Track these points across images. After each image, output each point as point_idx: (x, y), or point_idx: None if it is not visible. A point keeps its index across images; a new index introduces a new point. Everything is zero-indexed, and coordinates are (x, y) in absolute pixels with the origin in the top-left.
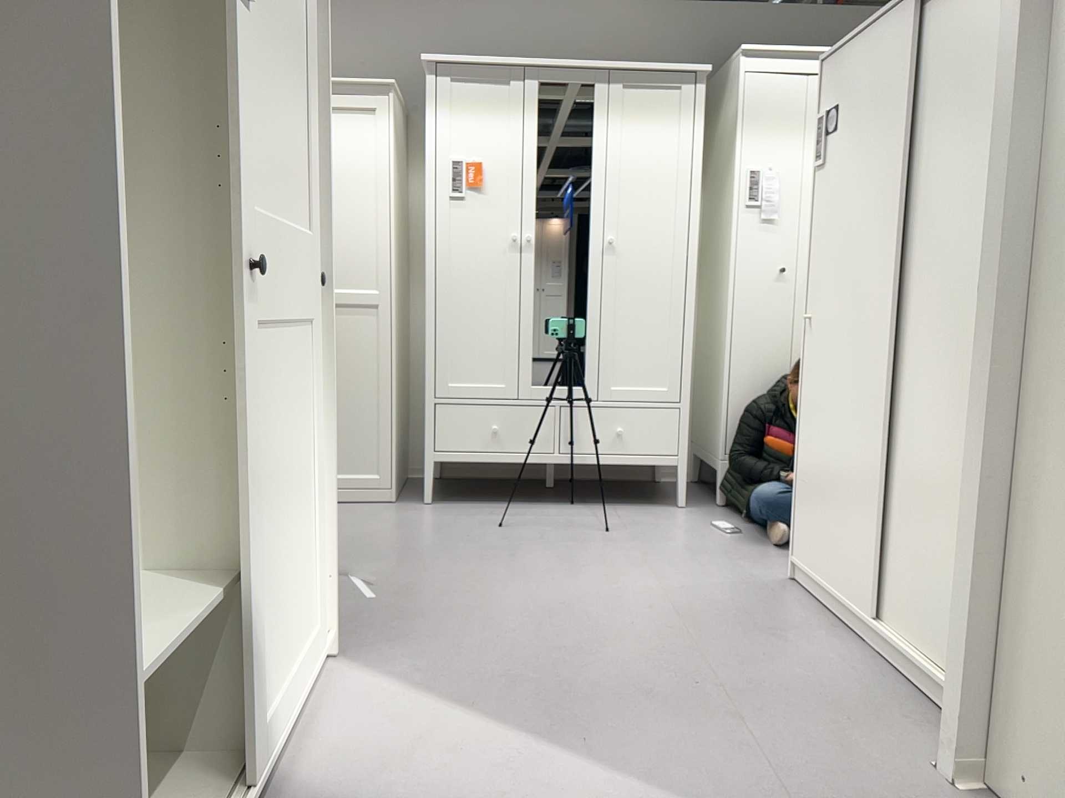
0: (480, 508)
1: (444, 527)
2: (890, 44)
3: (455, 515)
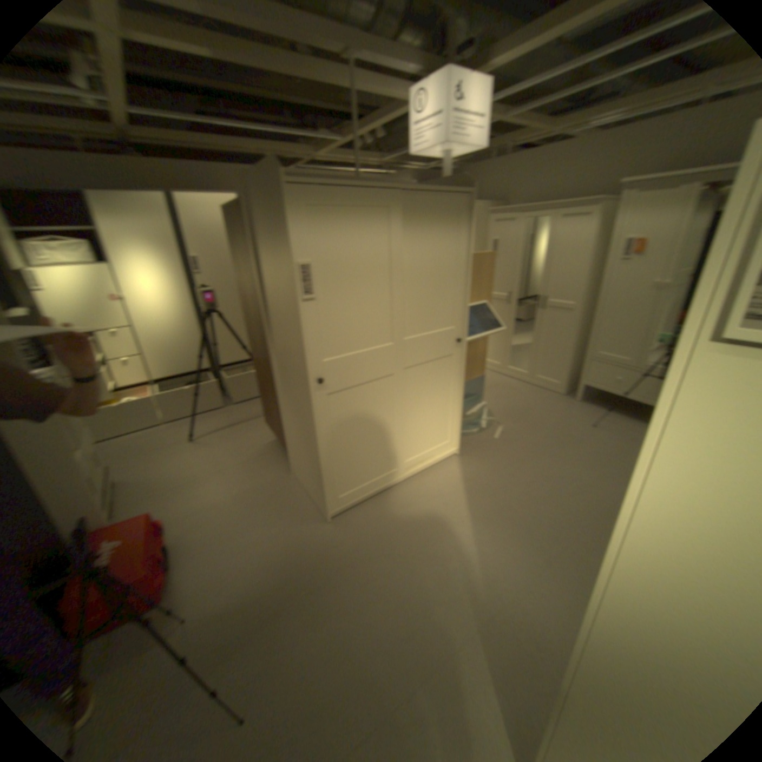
0: (602, 412)
1: (570, 416)
2: None
3: (585, 411)
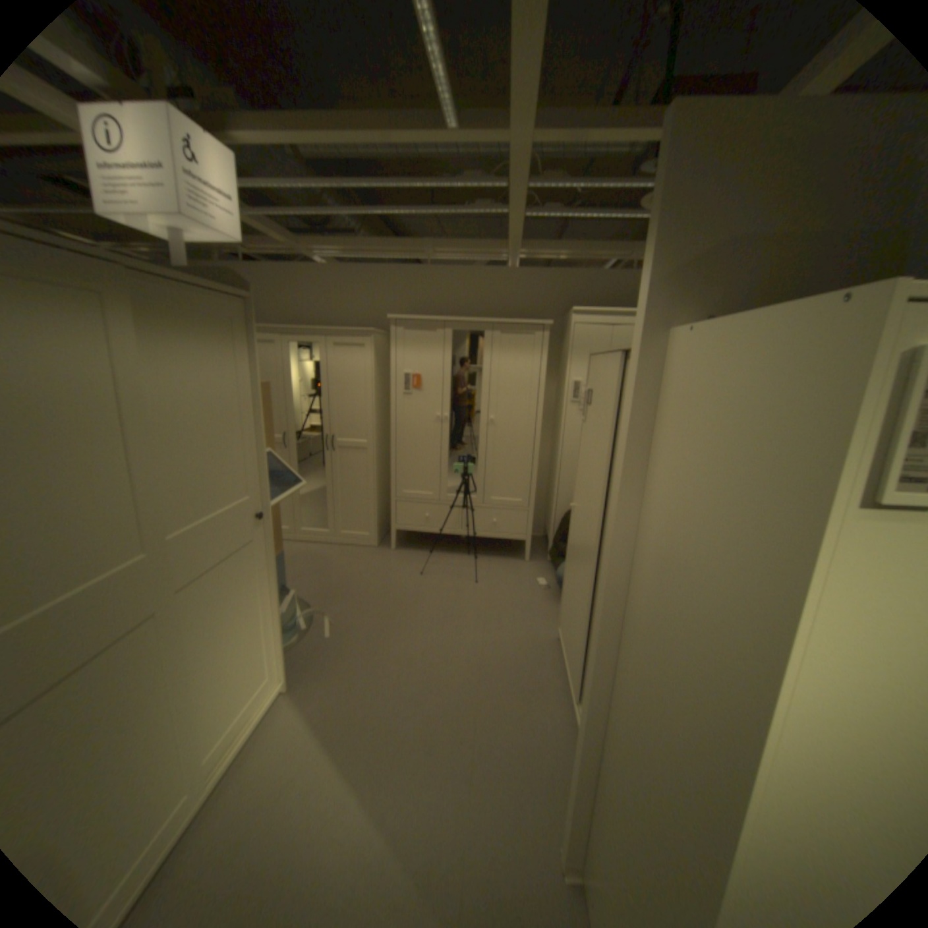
0: (418, 554)
1: (393, 571)
2: (609, 373)
3: (403, 560)
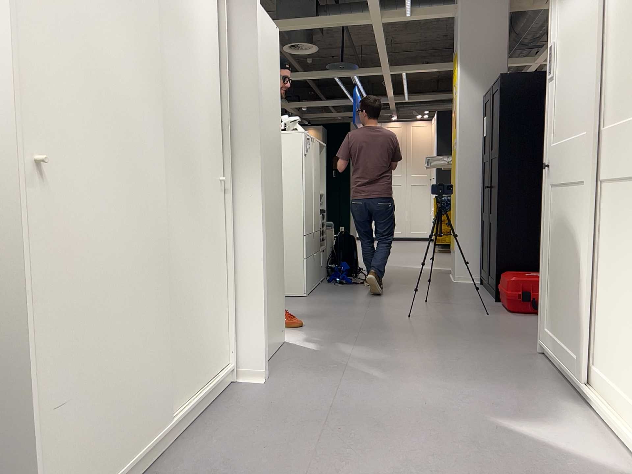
0: None
1: None
2: None
3: None
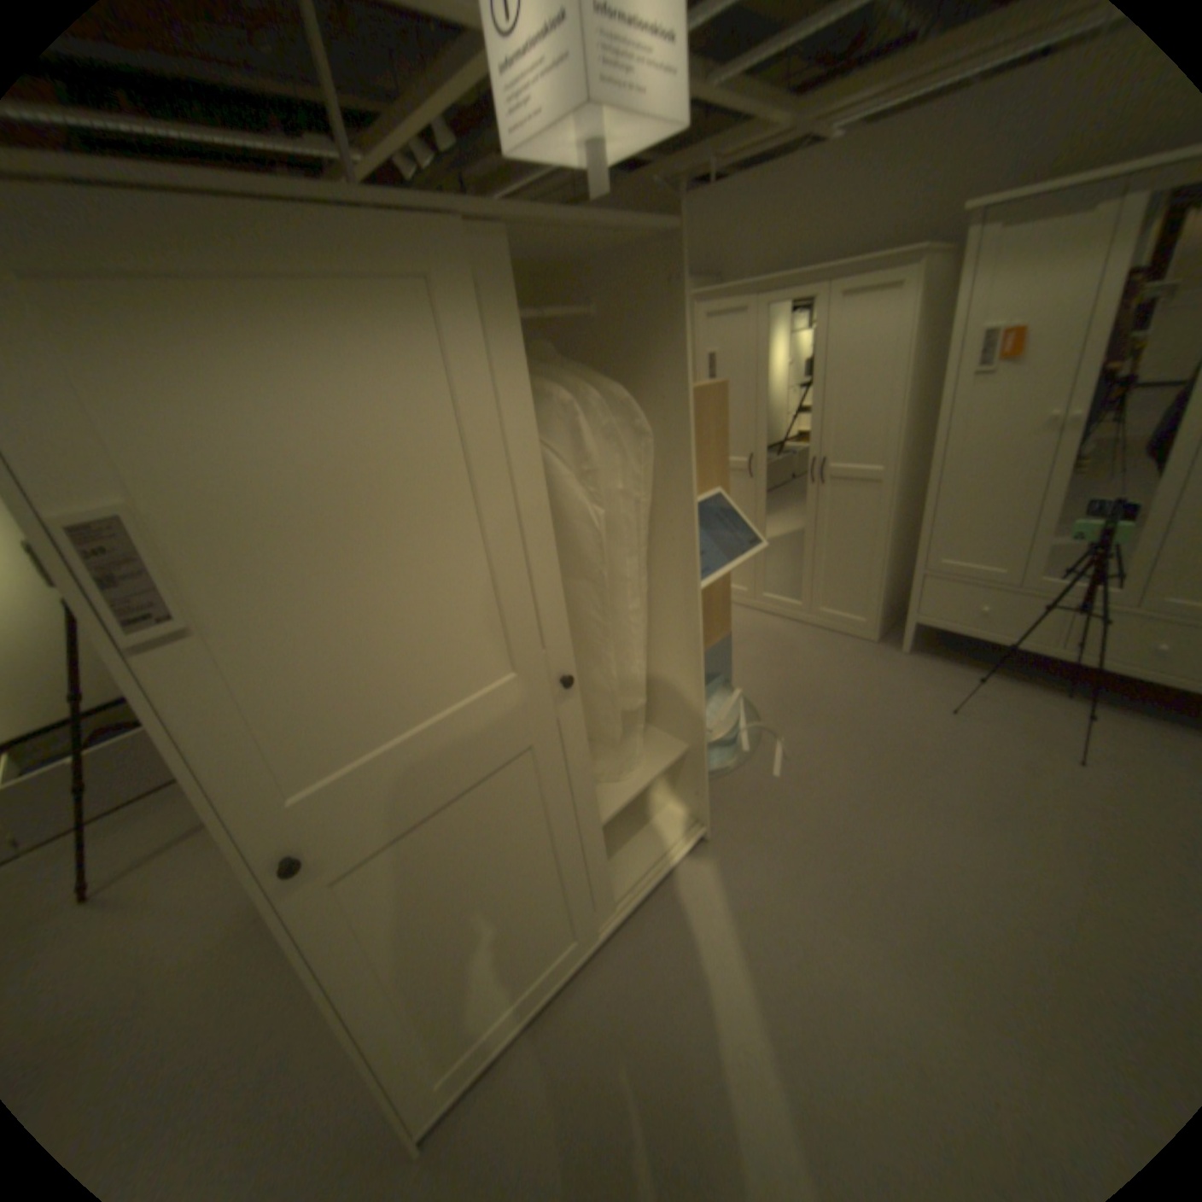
0: (954, 673)
1: (900, 693)
2: None
3: (922, 676)
